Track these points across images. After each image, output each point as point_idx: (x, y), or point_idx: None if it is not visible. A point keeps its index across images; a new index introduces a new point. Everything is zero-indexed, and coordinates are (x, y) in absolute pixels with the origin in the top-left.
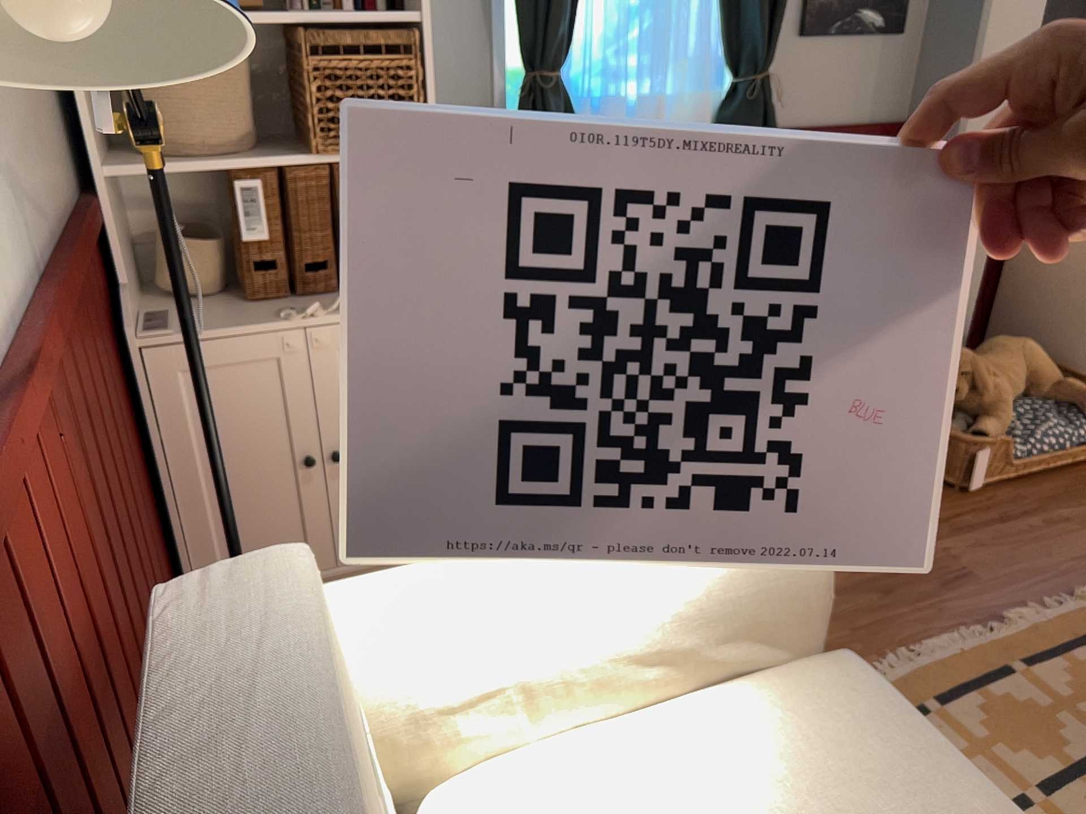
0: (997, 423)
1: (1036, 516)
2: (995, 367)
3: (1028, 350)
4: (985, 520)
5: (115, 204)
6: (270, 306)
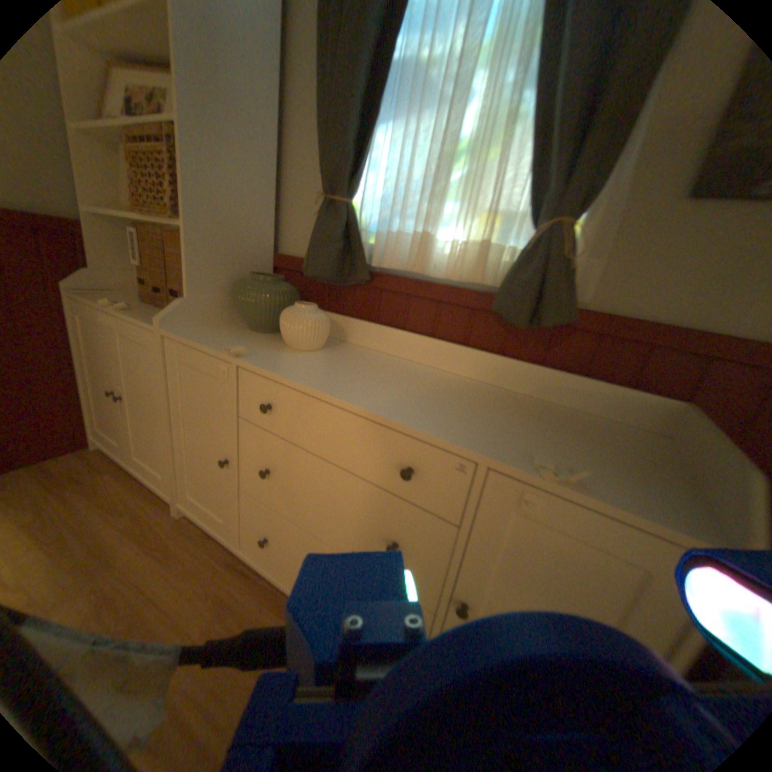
0: None
1: None
2: None
3: None
4: None
5: (100, 230)
6: (135, 303)
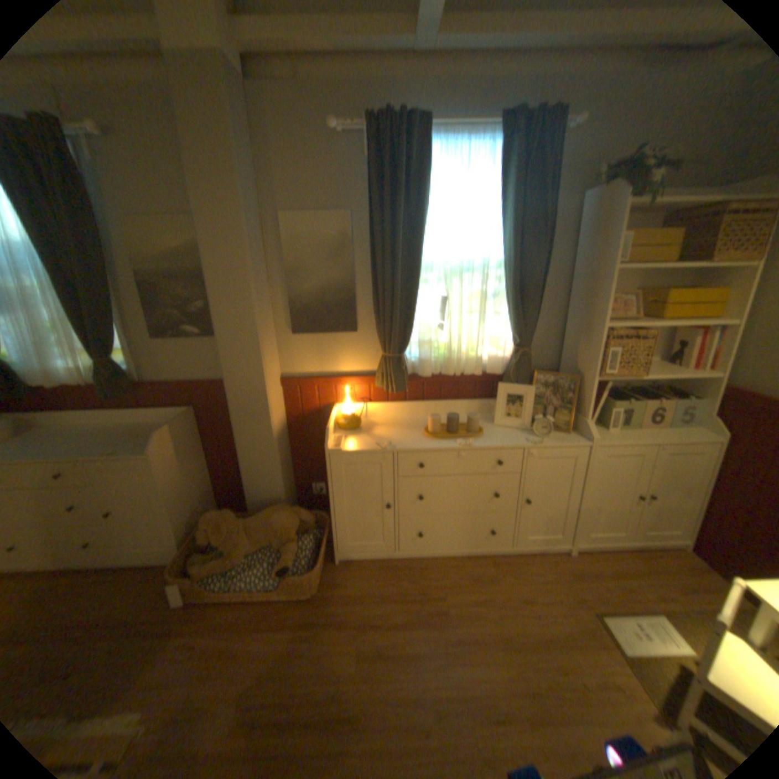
0: (219, 565)
1: (182, 639)
2: (244, 527)
3: (271, 519)
4: (155, 631)
5: None
6: None
